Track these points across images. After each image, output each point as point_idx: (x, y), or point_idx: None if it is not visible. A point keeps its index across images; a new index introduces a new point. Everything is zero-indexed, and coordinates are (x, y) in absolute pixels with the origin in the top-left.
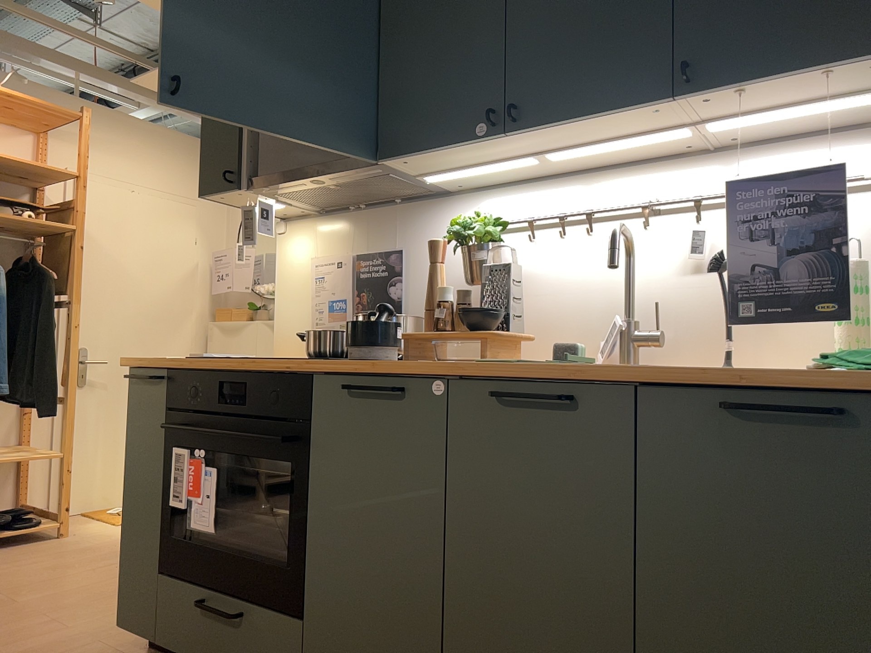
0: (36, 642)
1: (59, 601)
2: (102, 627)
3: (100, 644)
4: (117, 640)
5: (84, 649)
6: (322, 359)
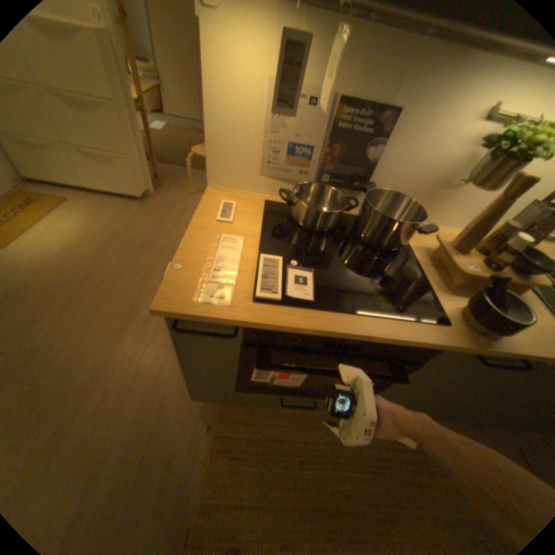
0: (122, 419)
1: (81, 368)
2: (147, 379)
3: (168, 397)
4: (173, 387)
5: (163, 407)
6: (446, 325)
